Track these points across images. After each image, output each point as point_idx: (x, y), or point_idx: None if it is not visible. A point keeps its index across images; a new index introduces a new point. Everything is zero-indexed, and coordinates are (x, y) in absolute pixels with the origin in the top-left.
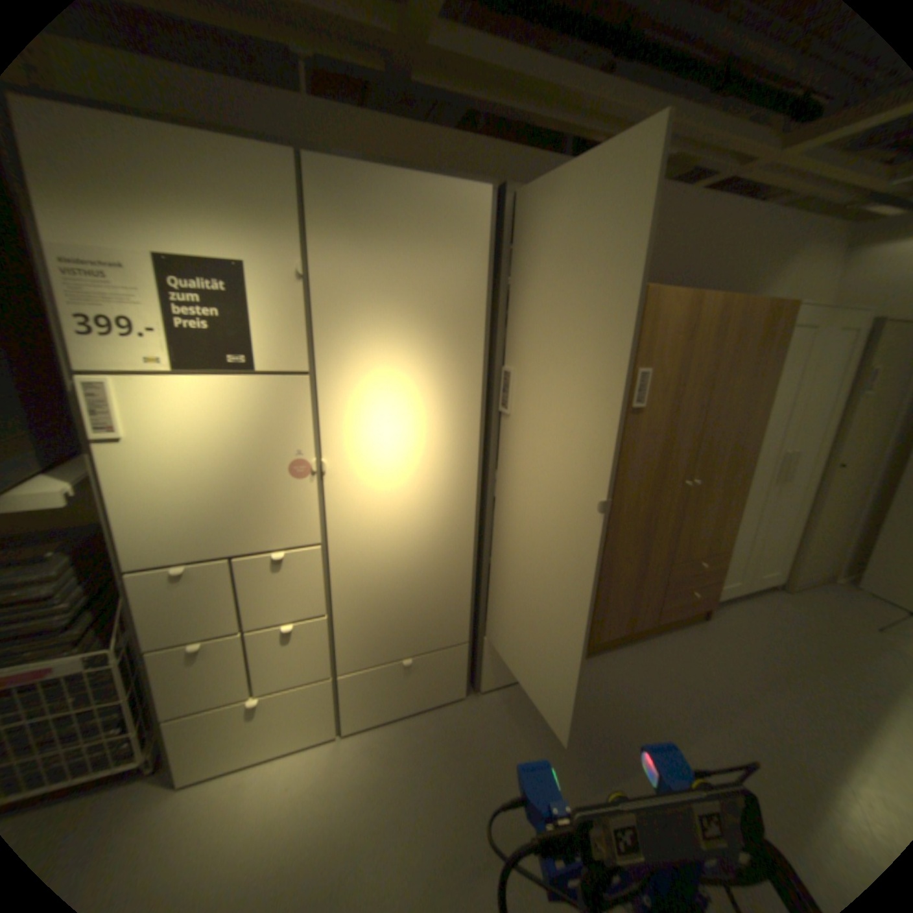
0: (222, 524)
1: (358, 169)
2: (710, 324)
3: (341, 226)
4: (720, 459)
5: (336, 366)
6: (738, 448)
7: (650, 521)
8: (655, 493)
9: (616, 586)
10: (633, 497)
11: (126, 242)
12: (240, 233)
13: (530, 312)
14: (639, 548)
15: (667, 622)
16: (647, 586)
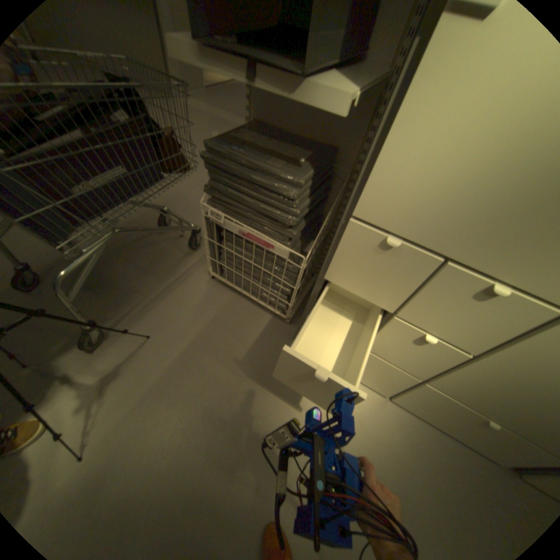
0: (477, 221)
1: None
2: None
3: None
4: None
5: None
6: None
7: None
8: None
9: None
10: None
11: None
12: None
13: None
14: None
15: None
16: None
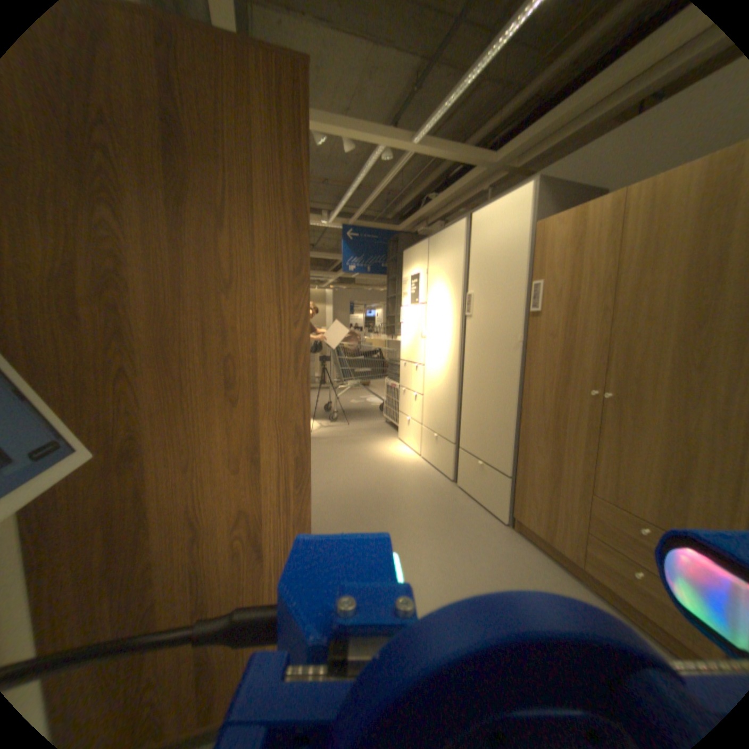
0: (409, 351)
1: (435, 236)
2: (595, 228)
3: (431, 255)
4: (646, 376)
5: (428, 300)
6: (683, 367)
7: (555, 421)
8: (558, 393)
9: (529, 472)
10: (536, 389)
11: (407, 275)
12: (418, 266)
13: (474, 265)
14: (548, 446)
15: (595, 577)
16: (561, 498)
